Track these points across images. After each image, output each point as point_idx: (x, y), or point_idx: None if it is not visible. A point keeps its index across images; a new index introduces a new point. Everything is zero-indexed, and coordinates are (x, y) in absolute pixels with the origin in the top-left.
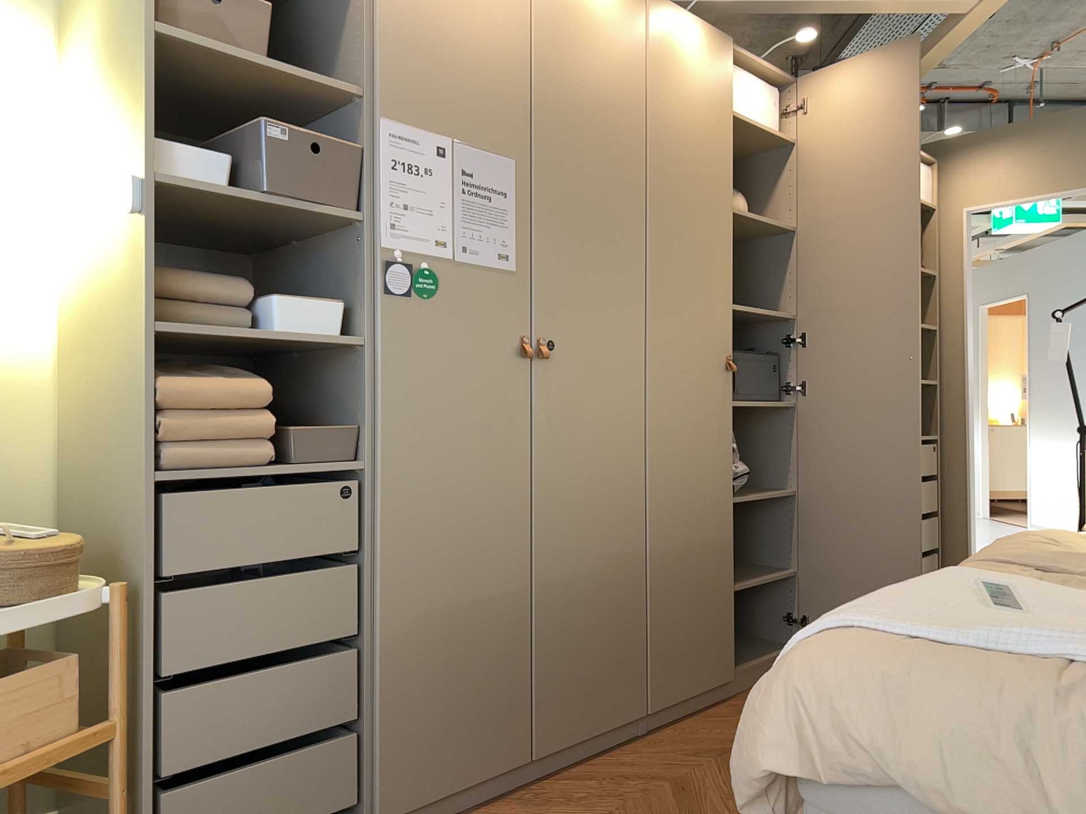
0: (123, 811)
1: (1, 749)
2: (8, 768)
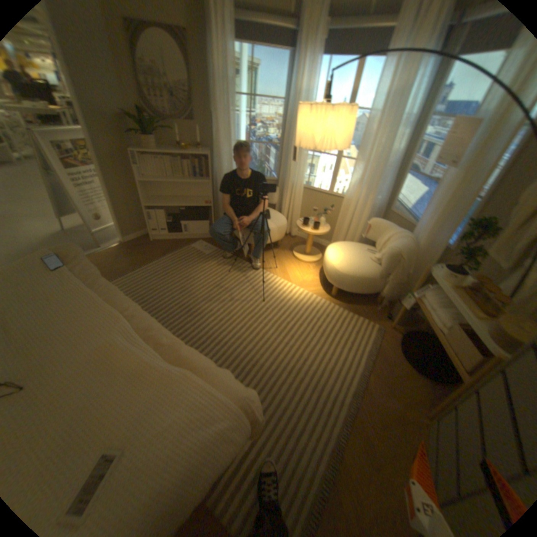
0: (454, 402)
1: (456, 349)
2: (452, 352)
